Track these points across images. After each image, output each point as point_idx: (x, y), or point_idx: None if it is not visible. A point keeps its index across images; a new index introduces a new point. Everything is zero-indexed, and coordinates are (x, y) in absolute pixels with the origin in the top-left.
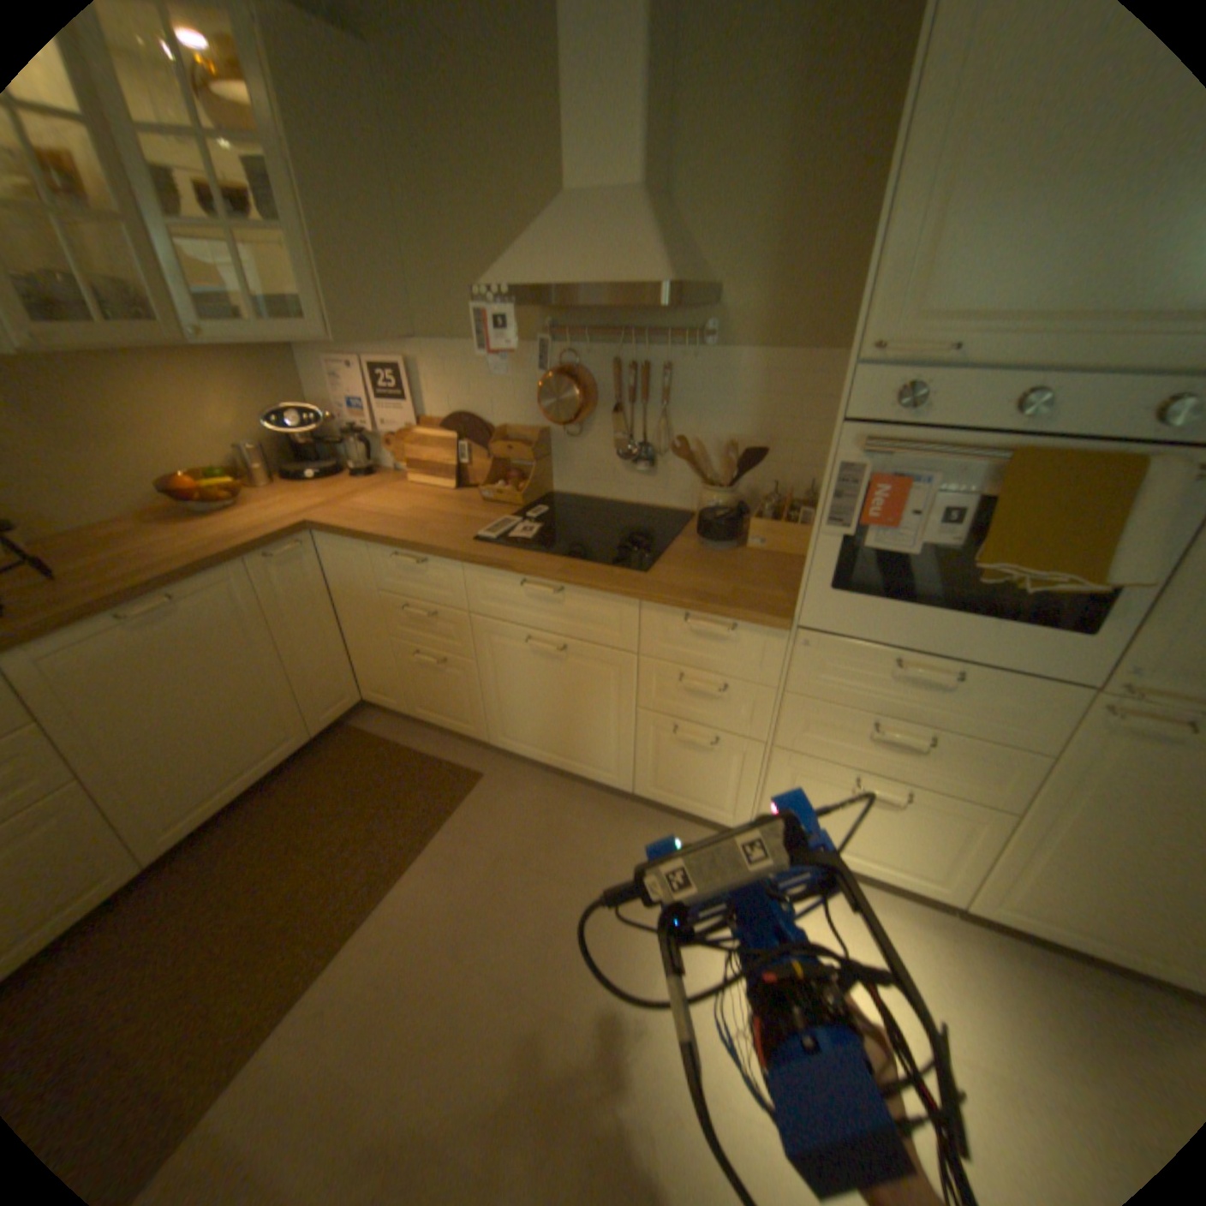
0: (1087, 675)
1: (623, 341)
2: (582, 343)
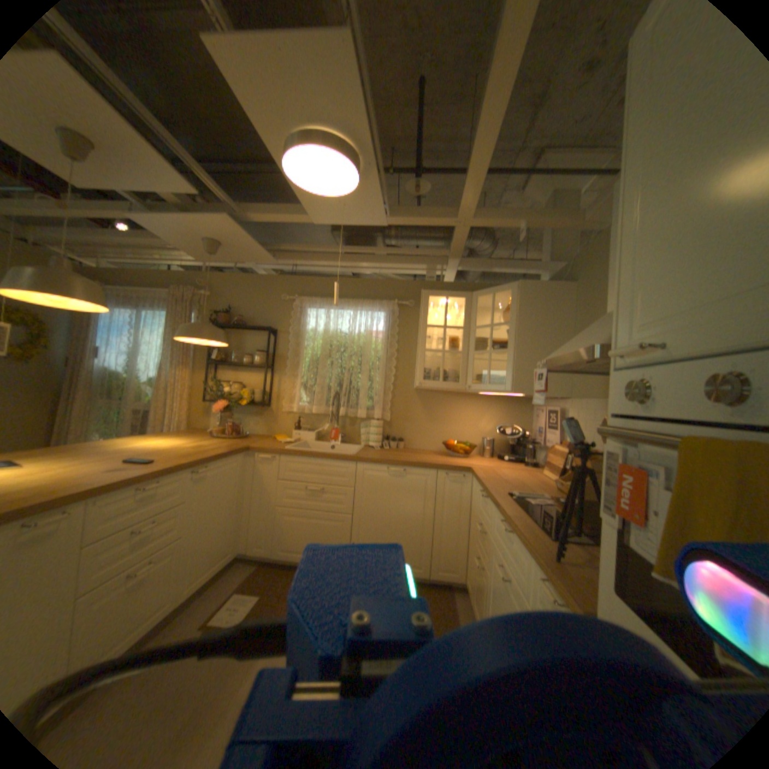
0: None
1: None
2: None
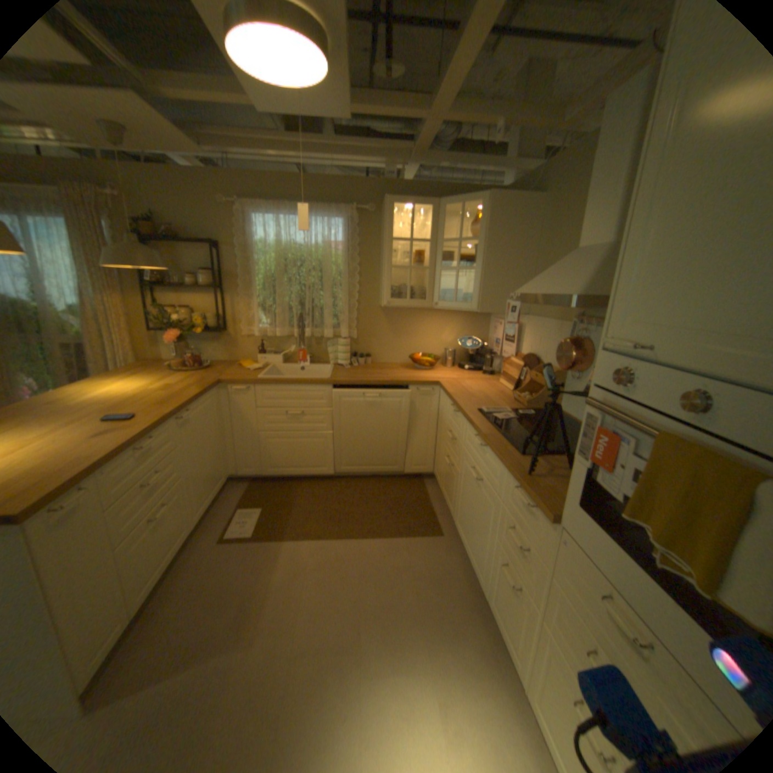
0: None
1: None
2: (594, 327)
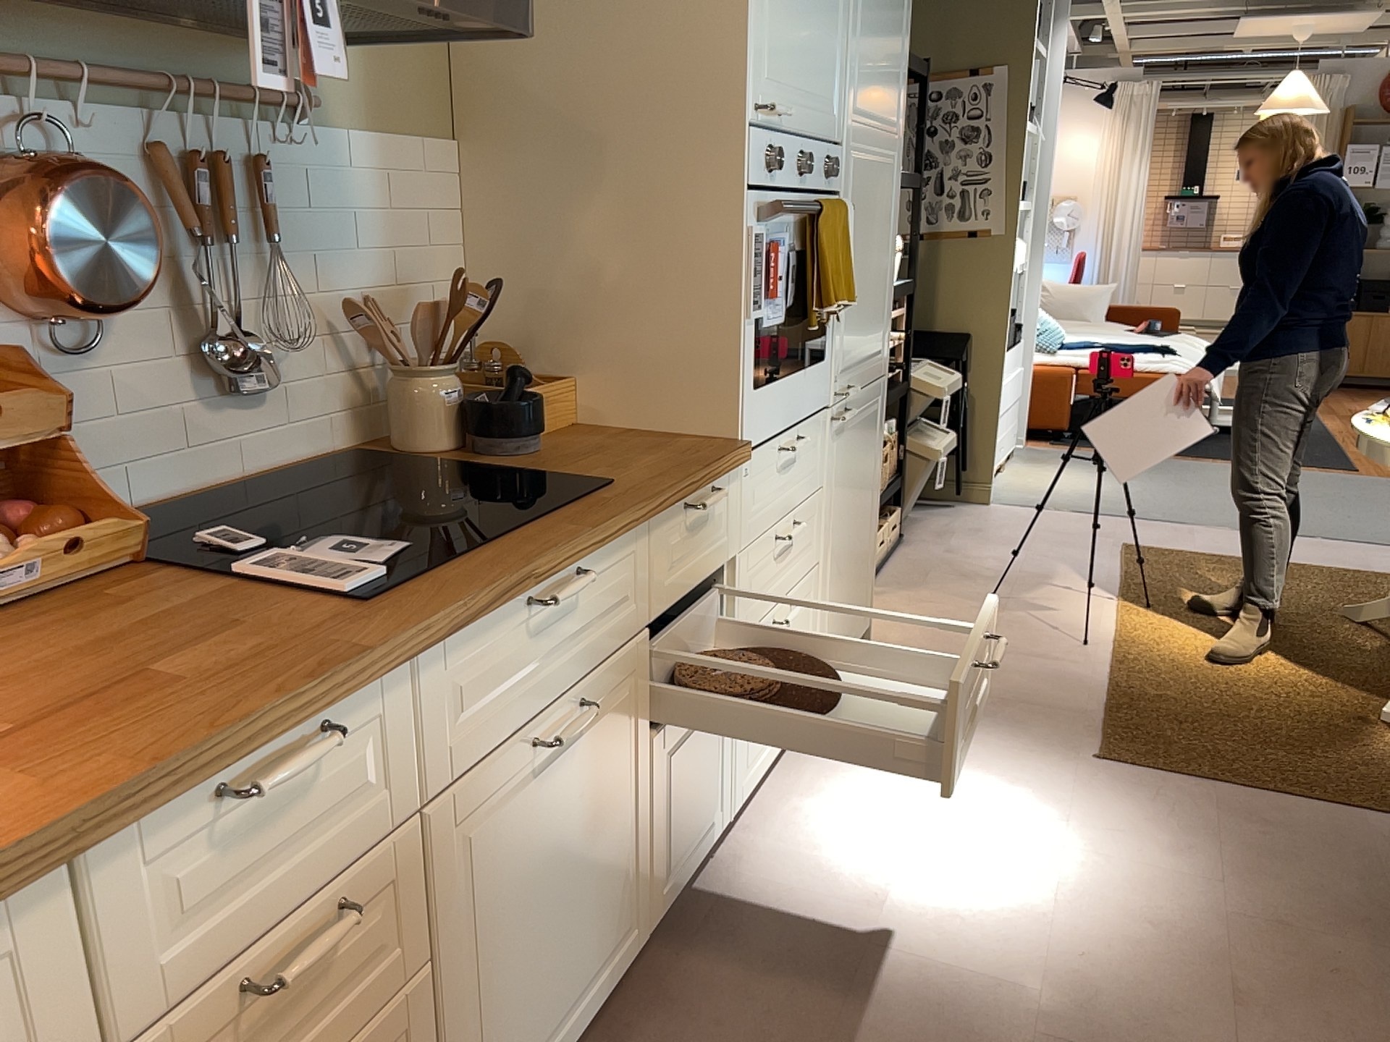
0: (826, 397)
1: (165, 111)
2: (72, 107)
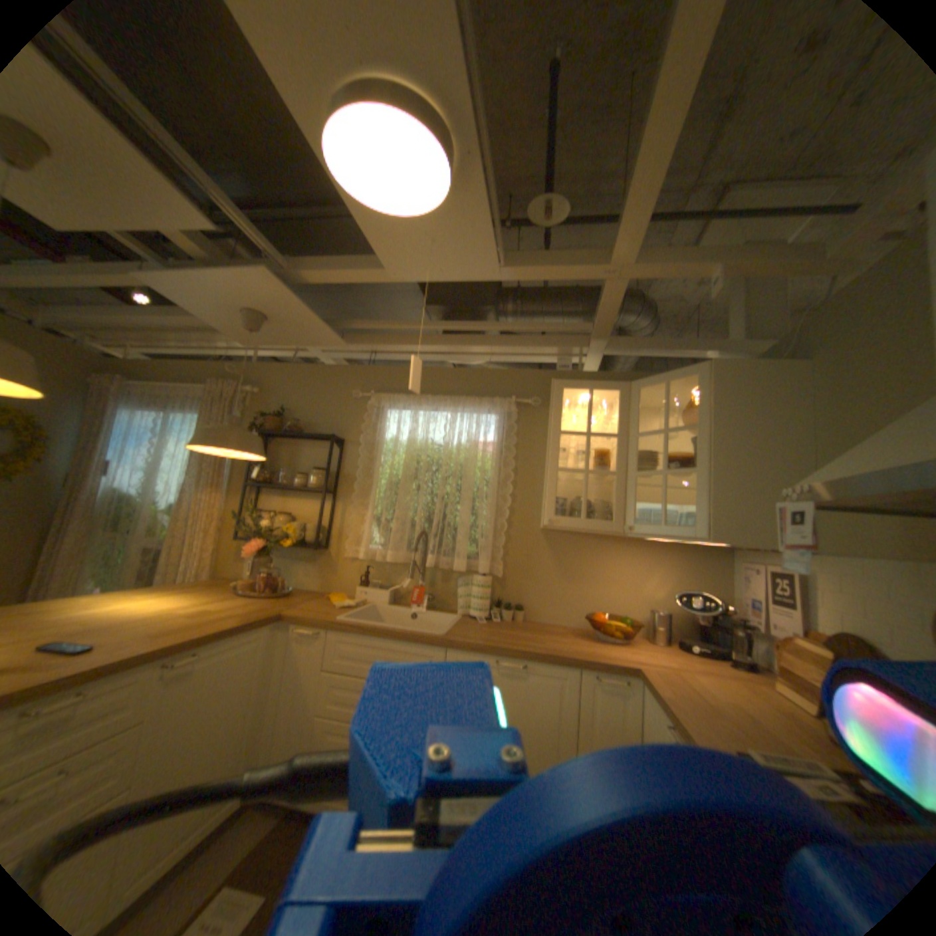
0: None
1: None
2: None
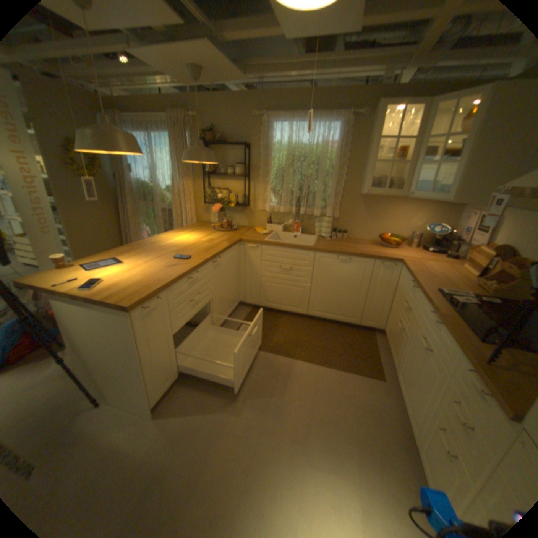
0: None
1: None
2: None
